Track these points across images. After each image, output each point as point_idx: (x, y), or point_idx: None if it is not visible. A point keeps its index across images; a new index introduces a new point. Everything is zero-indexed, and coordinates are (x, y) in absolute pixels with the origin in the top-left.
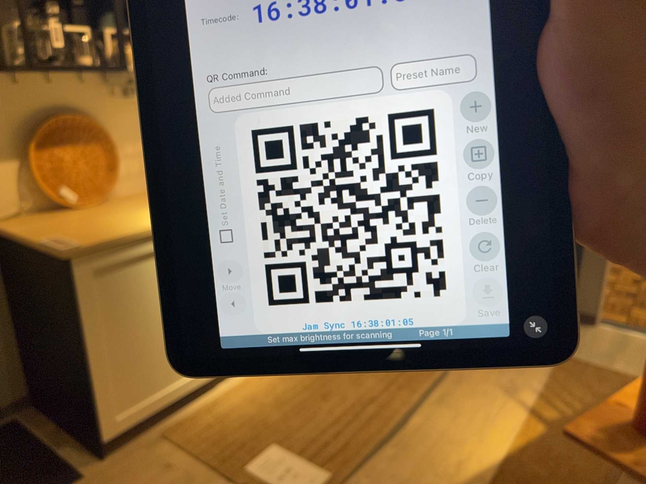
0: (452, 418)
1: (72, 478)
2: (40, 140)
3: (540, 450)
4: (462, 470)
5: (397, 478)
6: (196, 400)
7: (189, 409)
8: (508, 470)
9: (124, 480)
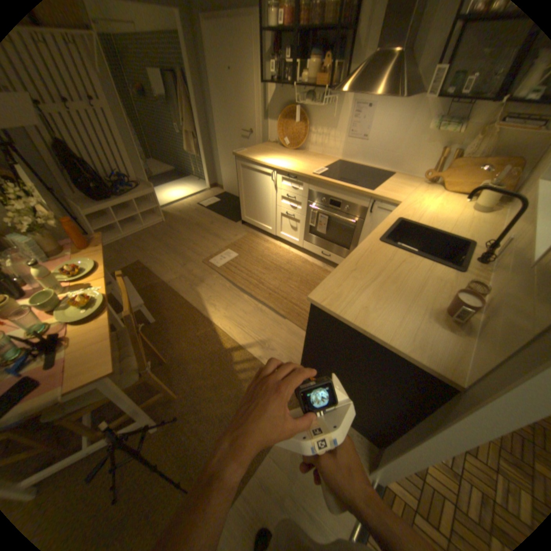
0: (245, 310)
1: (236, 221)
2: (285, 115)
3: (213, 338)
4: (212, 305)
5: (214, 285)
6: (270, 237)
7: (264, 236)
8: (206, 320)
9: (233, 229)
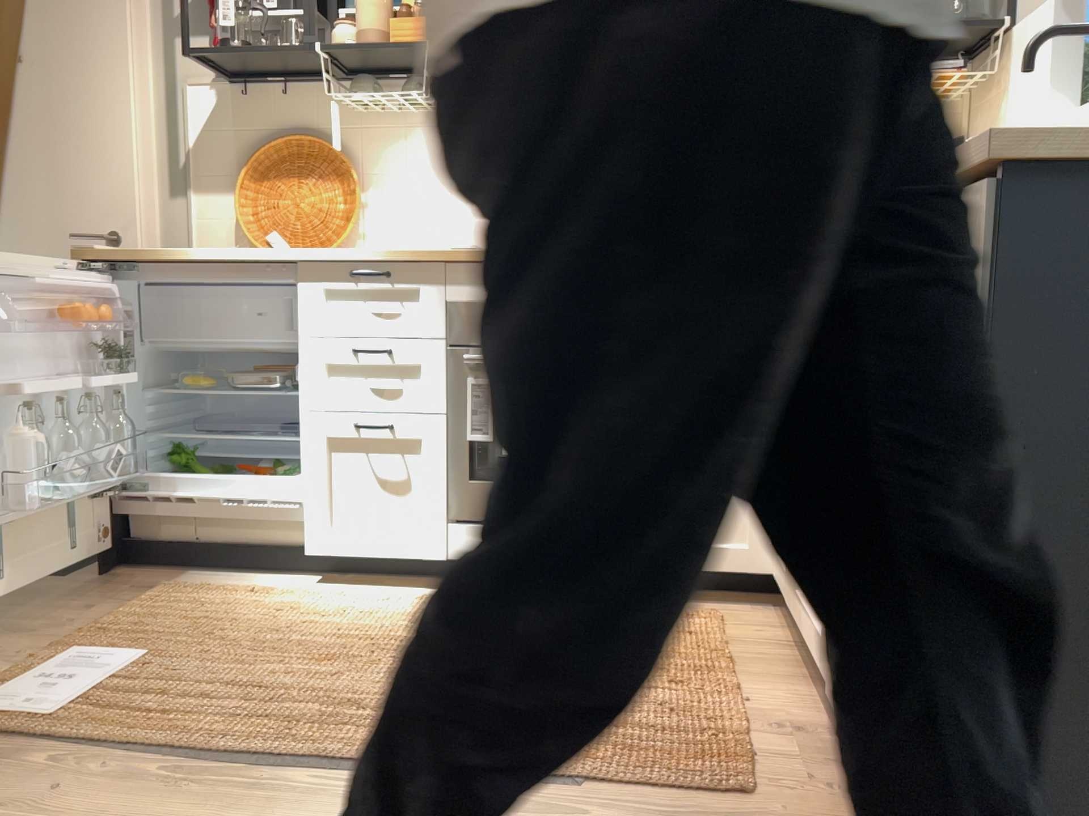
0: None
1: (63, 572)
2: (265, 169)
3: None
4: None
5: (57, 802)
6: (271, 582)
7: (244, 584)
8: None
9: (60, 595)
